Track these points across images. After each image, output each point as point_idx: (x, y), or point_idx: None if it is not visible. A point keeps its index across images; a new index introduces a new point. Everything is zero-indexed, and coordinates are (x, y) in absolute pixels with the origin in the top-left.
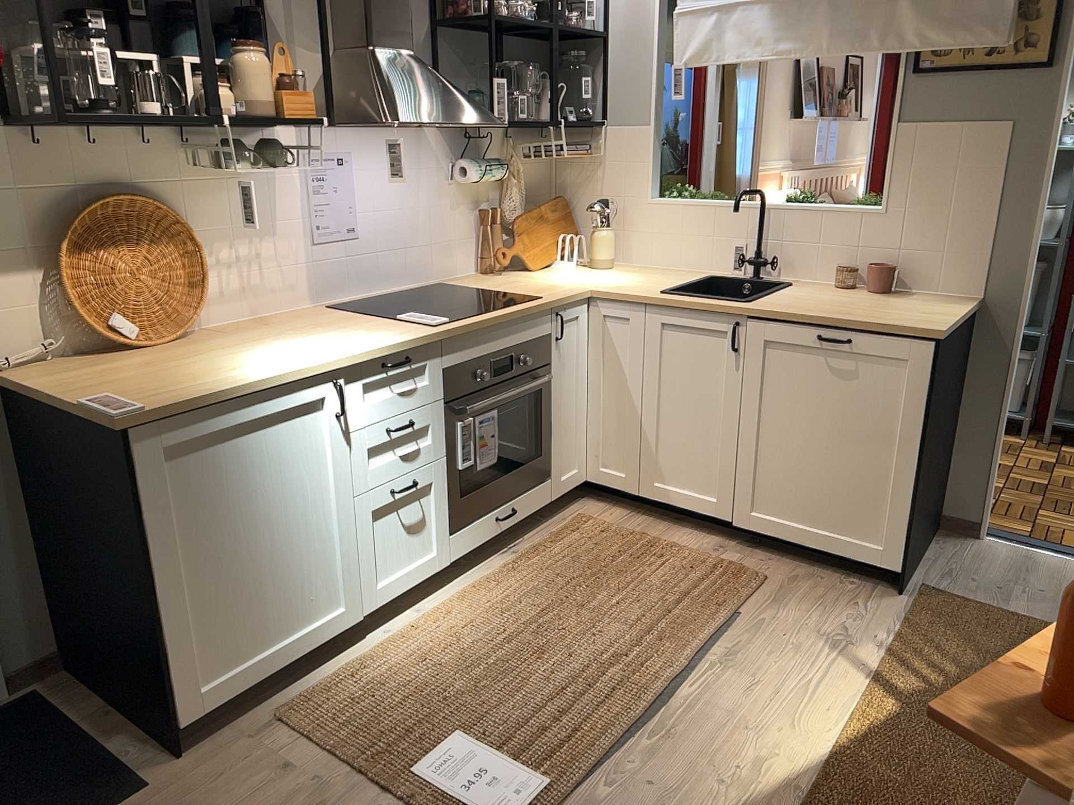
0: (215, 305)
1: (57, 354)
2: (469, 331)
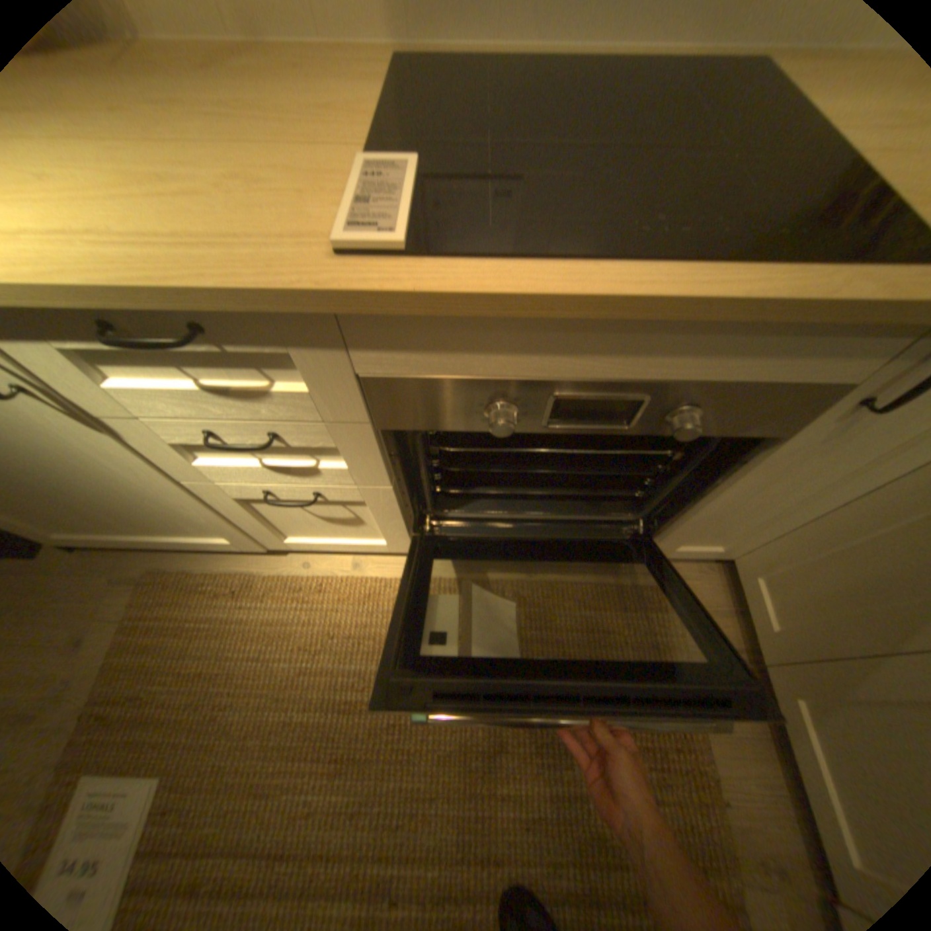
0: None
1: None
2: (460, 311)
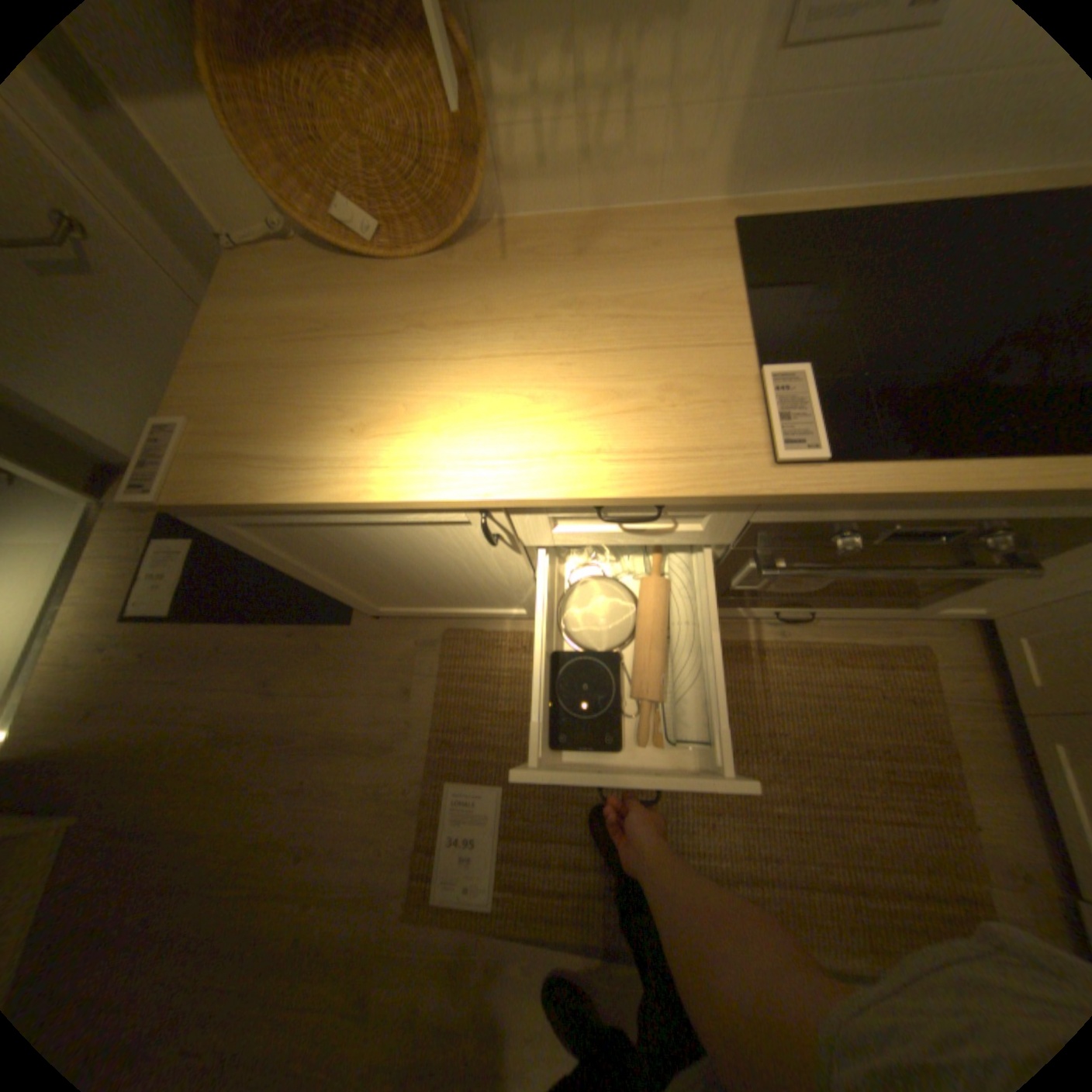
0: (526, 175)
1: (293, 226)
2: (859, 495)
